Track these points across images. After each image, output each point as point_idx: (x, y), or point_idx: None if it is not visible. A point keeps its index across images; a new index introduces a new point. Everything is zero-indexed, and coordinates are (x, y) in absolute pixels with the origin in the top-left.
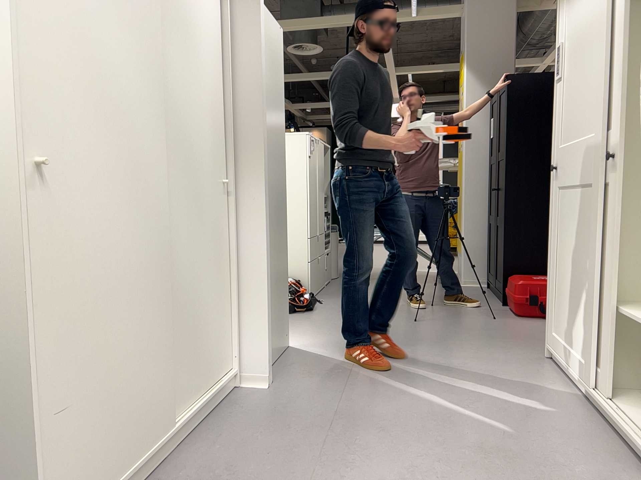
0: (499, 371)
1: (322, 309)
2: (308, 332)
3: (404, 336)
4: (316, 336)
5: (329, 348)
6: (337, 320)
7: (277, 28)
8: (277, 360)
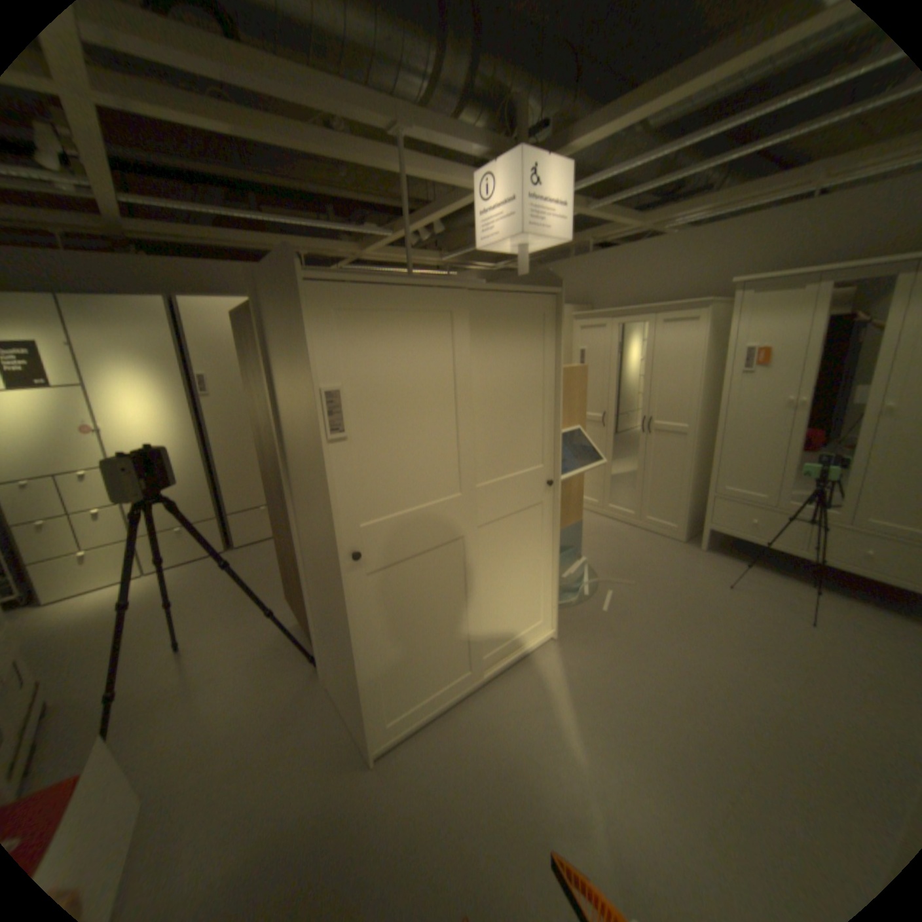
0: (462, 780)
1: None
2: None
3: None
4: None
5: None
6: None
7: None
8: None
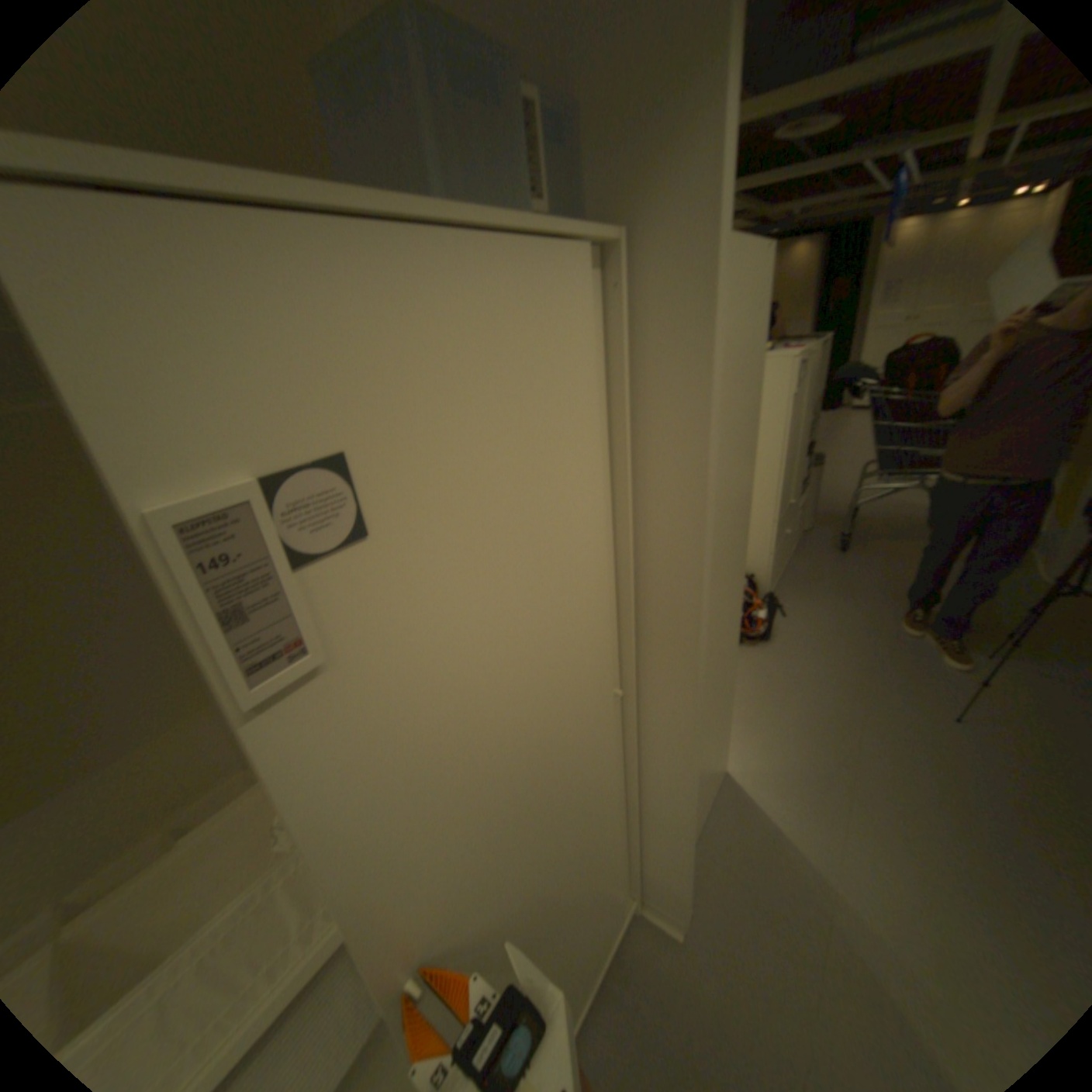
0: None
1: (786, 639)
2: (760, 725)
3: (939, 790)
4: (773, 746)
5: (794, 802)
6: (811, 691)
7: (763, 249)
8: (705, 833)
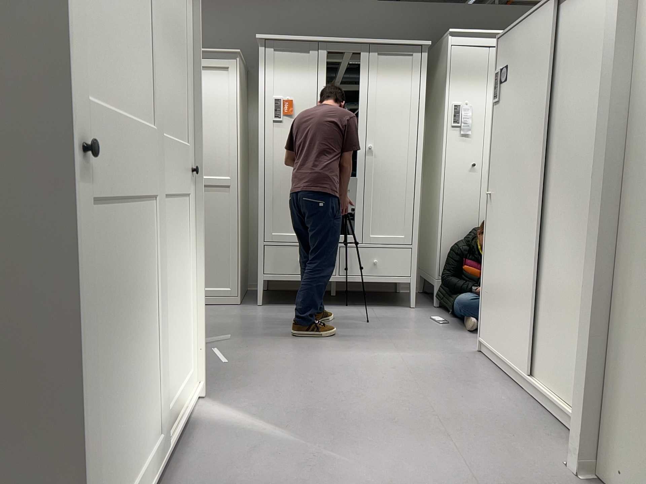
0: None
1: None
2: None
3: None
4: None
5: None
6: None
7: None
8: None
